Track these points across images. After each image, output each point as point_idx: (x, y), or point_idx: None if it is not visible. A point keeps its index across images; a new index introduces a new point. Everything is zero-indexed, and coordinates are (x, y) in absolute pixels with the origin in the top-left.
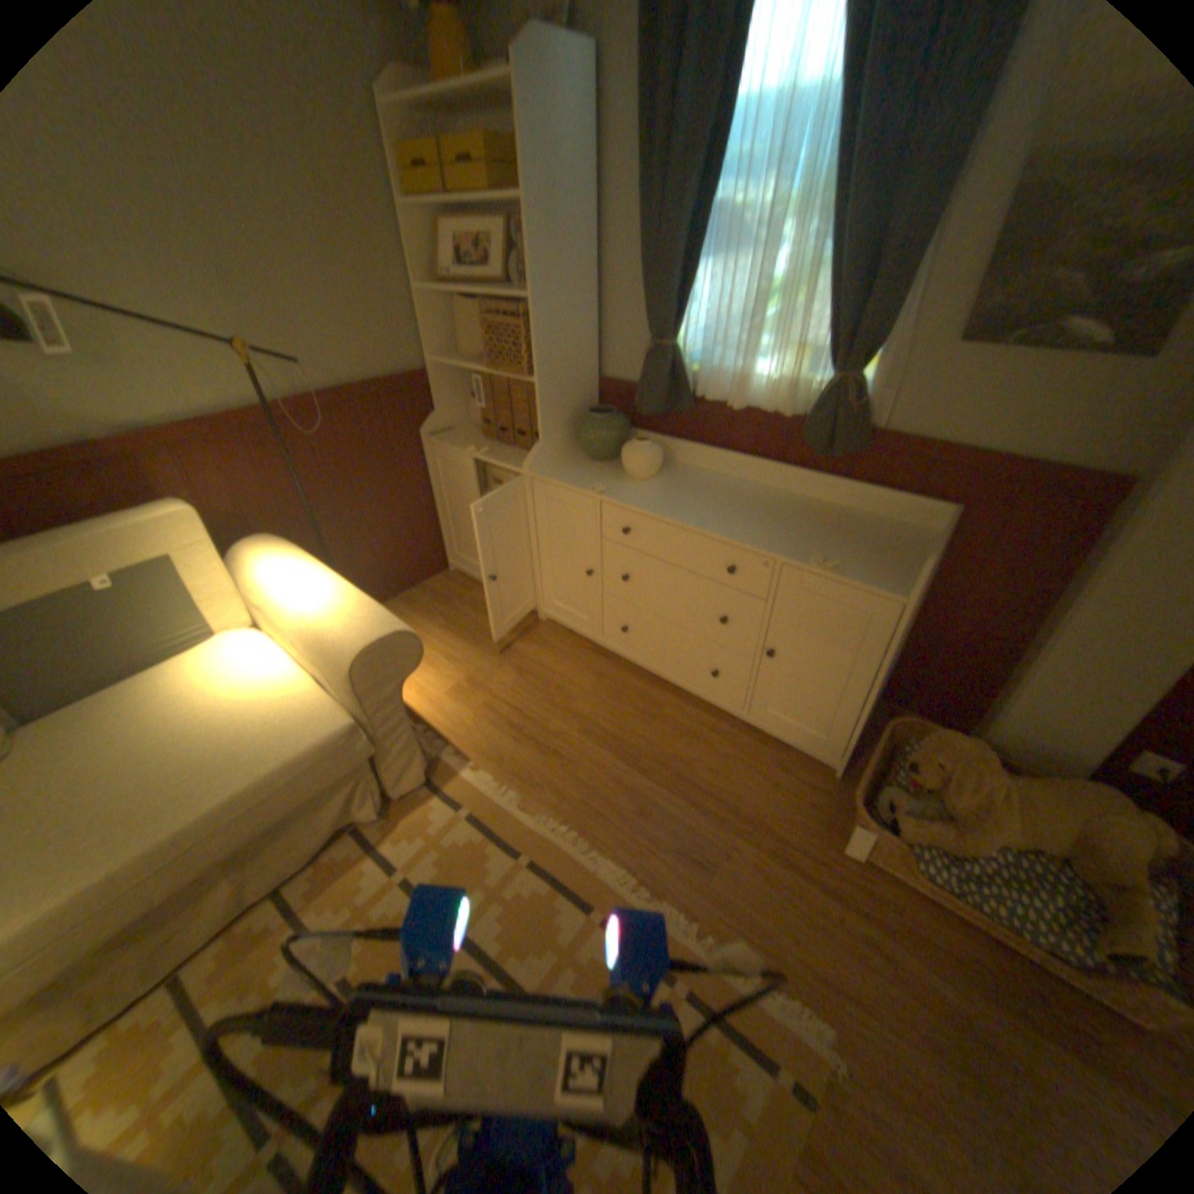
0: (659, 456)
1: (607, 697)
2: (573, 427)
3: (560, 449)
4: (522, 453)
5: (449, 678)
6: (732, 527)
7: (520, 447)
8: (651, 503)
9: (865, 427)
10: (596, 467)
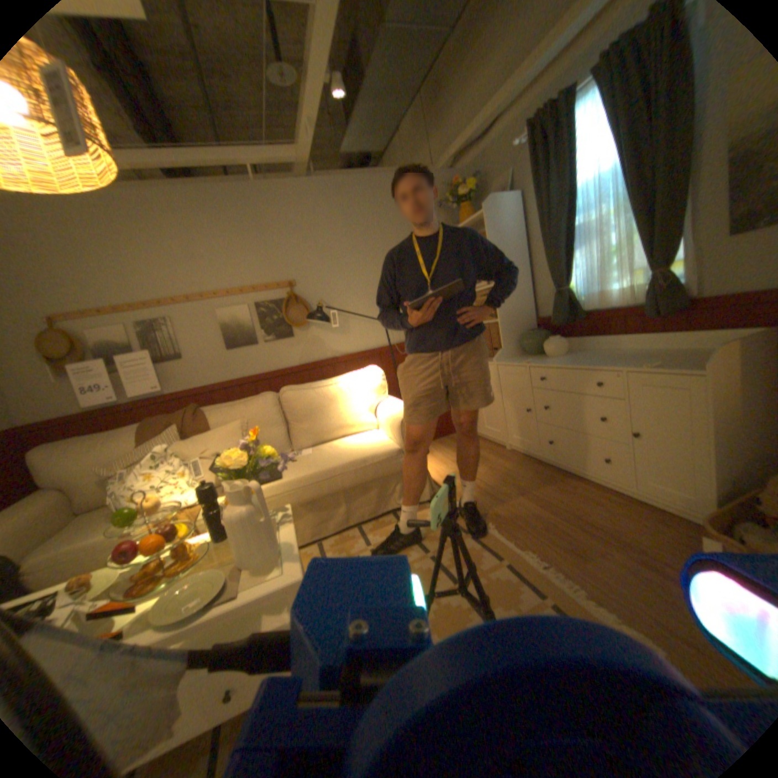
0: (564, 342)
1: (540, 482)
2: (521, 342)
3: (514, 352)
4: (495, 358)
5: (452, 469)
6: (600, 362)
7: (495, 356)
8: (556, 362)
9: (682, 296)
10: (532, 356)
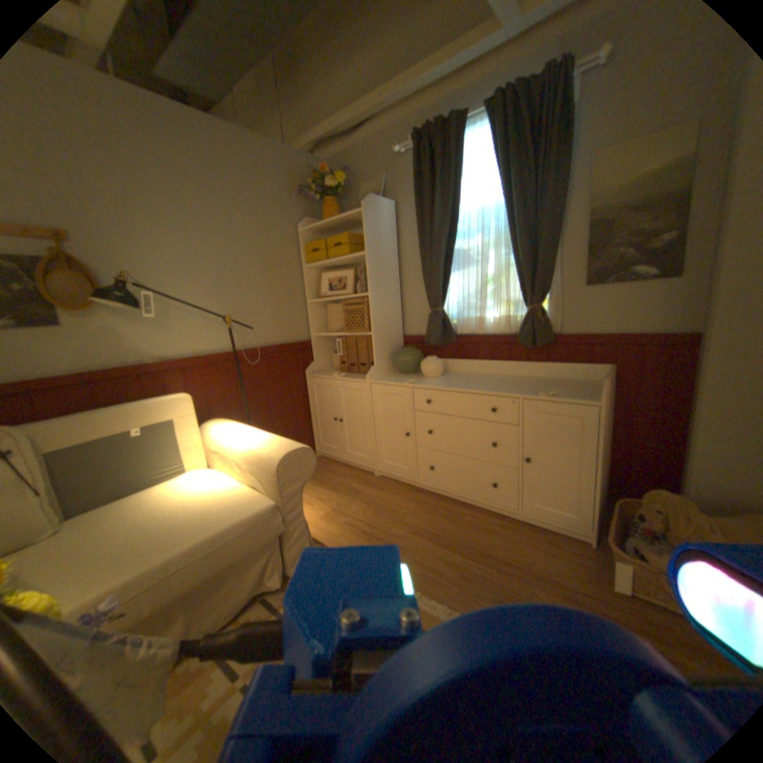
0: (441, 364)
1: (426, 513)
2: (391, 359)
3: (385, 369)
4: (363, 375)
5: (321, 510)
6: (489, 388)
7: (362, 373)
8: (441, 384)
9: (550, 331)
10: (406, 376)
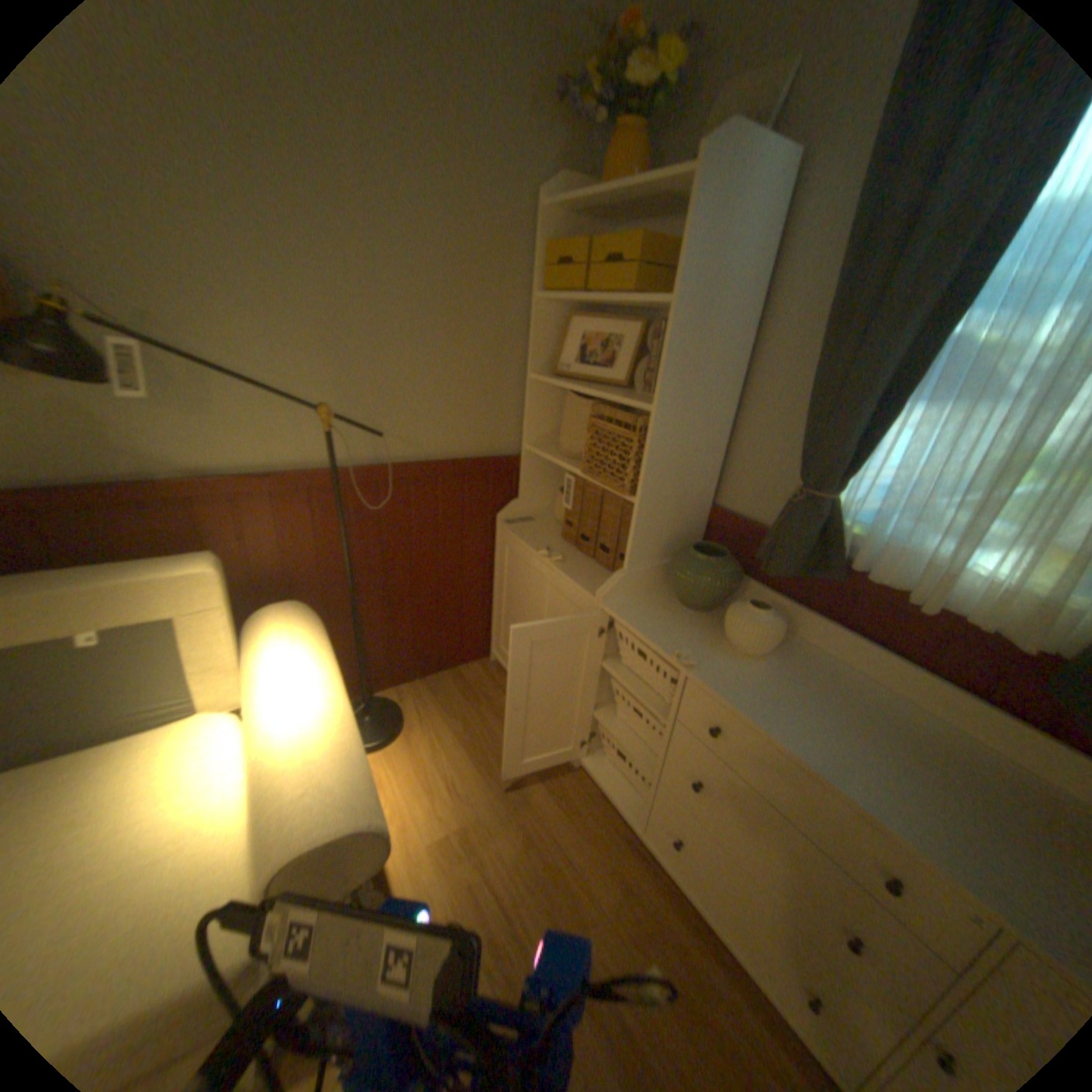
0: (782, 634)
1: (634, 944)
2: (668, 557)
3: (646, 580)
4: (599, 571)
5: (442, 823)
6: (905, 806)
7: (599, 562)
8: (764, 707)
9: None
10: (688, 617)
